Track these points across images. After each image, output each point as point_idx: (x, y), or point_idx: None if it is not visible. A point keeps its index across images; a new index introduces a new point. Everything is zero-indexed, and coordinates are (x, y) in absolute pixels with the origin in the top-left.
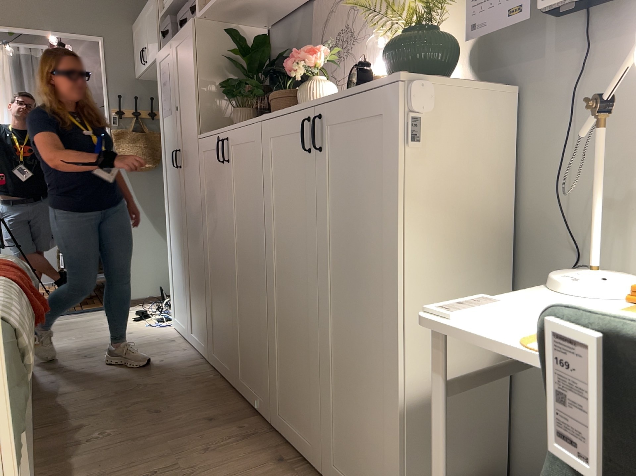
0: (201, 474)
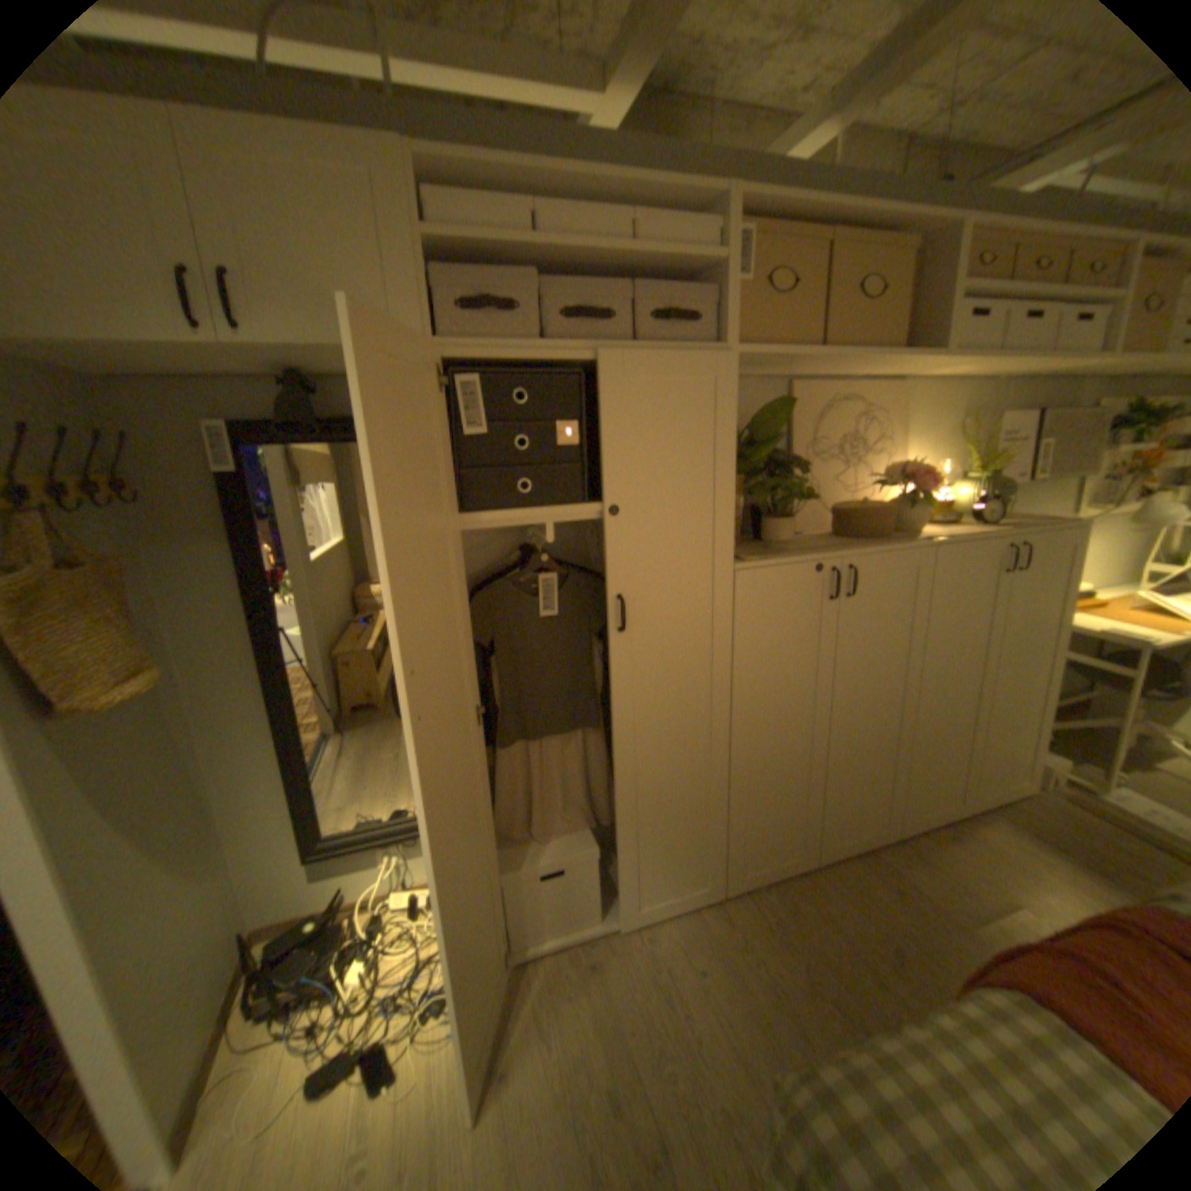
0: (1006, 897)
